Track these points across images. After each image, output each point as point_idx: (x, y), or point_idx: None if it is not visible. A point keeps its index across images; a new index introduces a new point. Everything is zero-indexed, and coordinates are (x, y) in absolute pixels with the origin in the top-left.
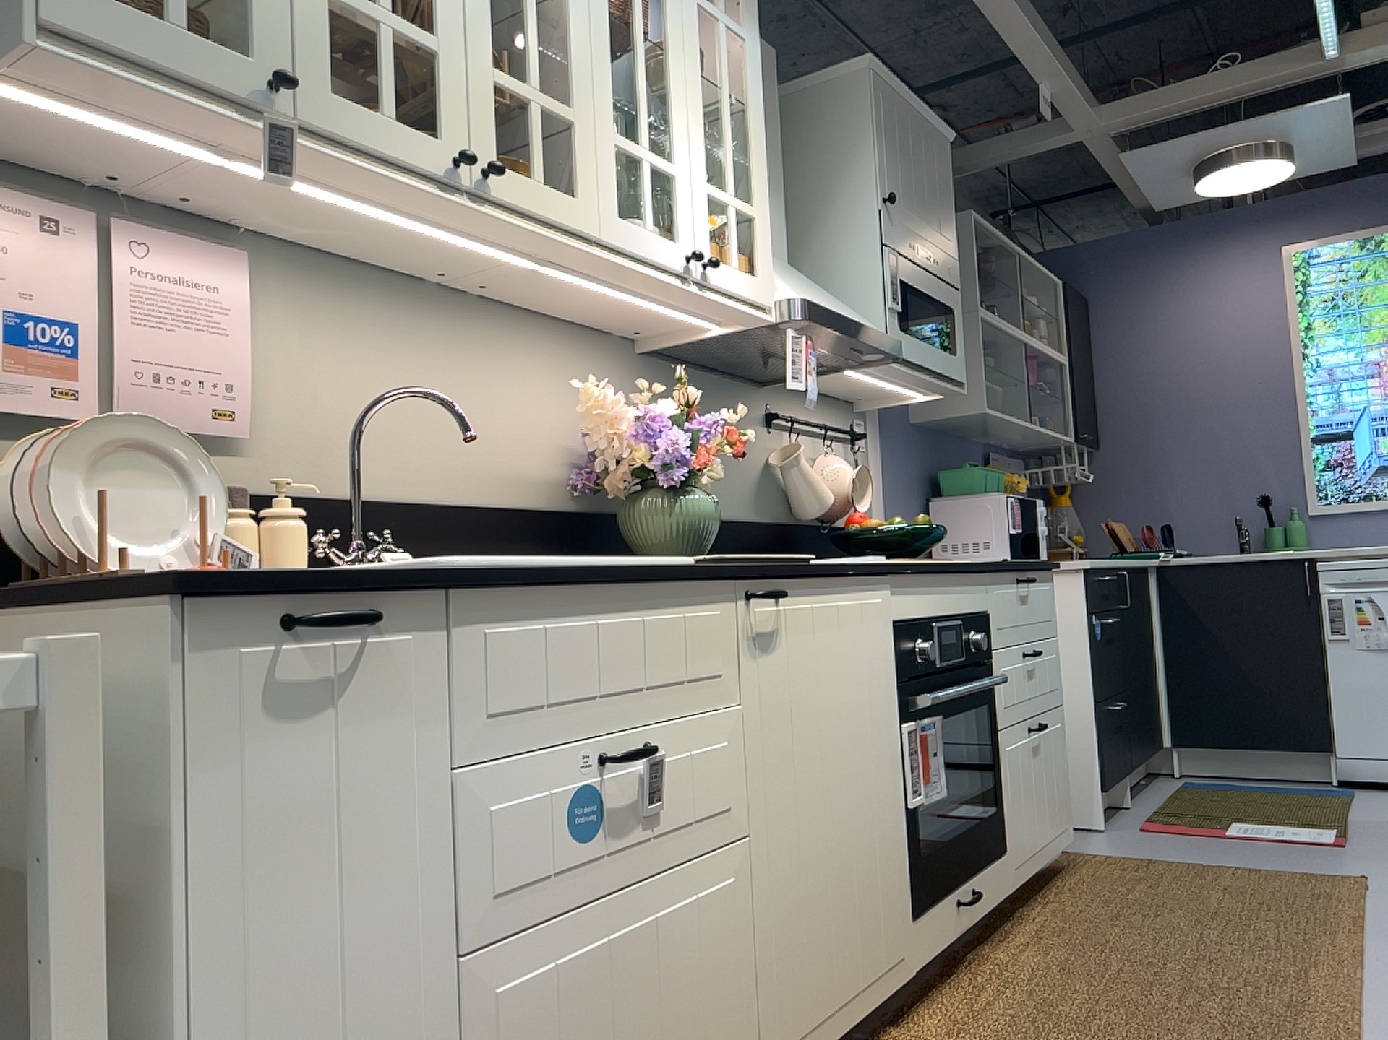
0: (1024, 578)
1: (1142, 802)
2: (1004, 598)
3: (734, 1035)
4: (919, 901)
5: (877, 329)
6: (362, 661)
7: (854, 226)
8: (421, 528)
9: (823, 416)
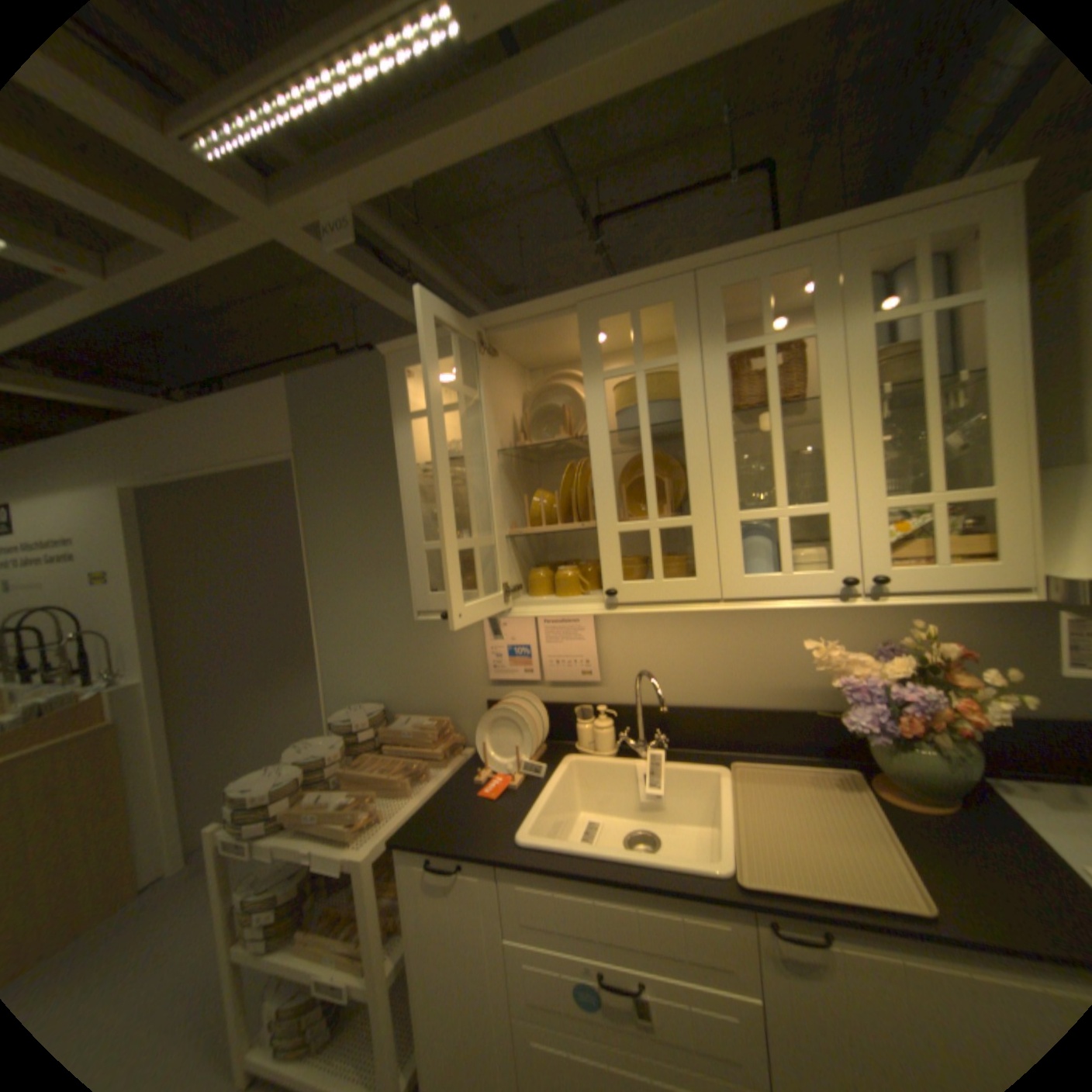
0: None
1: None
2: None
3: None
4: None
5: None
6: (459, 885)
7: None
8: (704, 722)
9: None
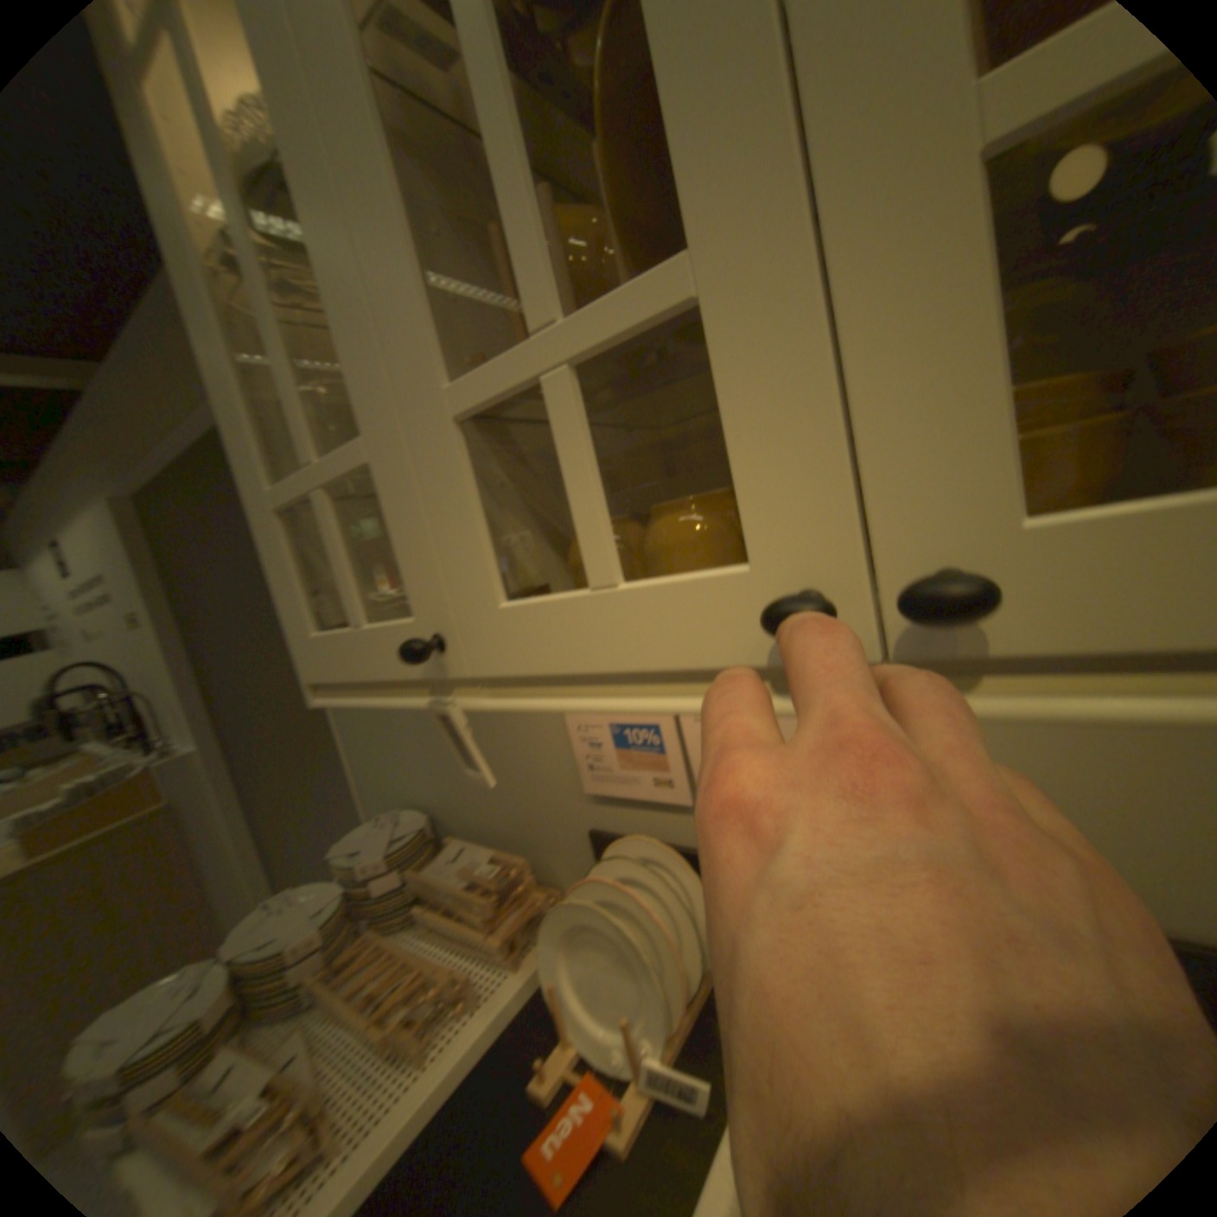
0: None
1: None
2: None
3: None
4: None
5: None
6: None
7: None
8: None
9: None
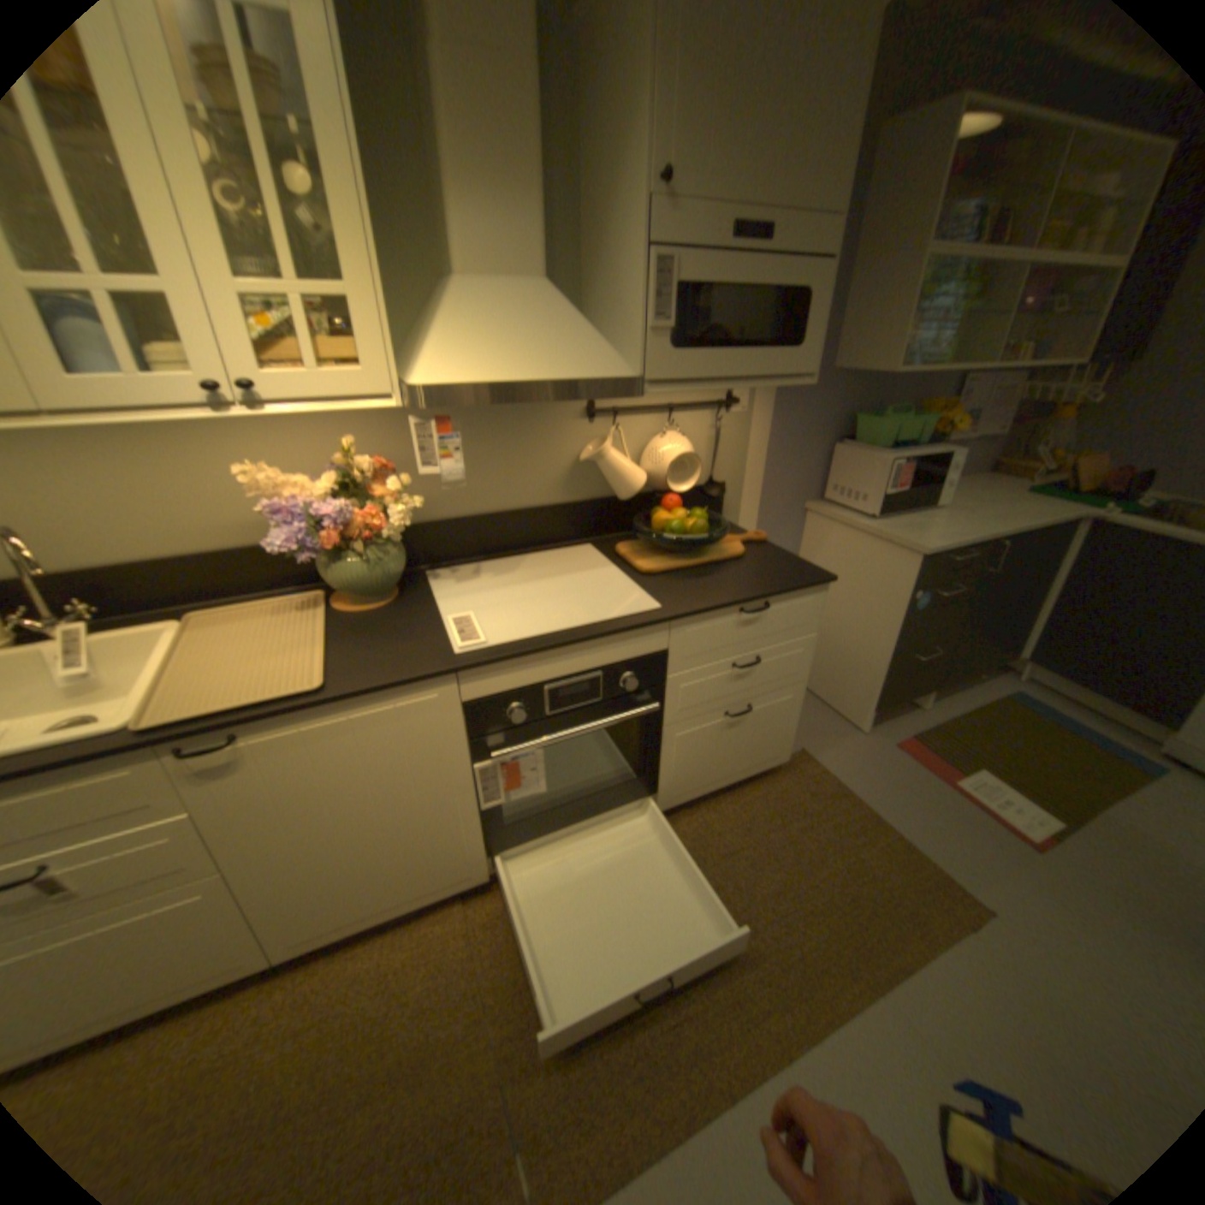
0: (751, 607)
1: (945, 709)
2: (700, 632)
3: (223, 952)
4: (497, 848)
5: (596, 369)
6: None
7: (630, 211)
8: (146, 576)
9: (675, 391)
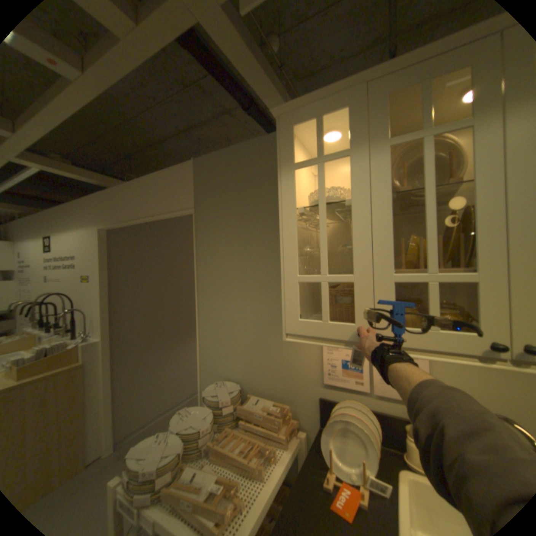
0: None
1: None
2: None
3: None
4: None
5: None
6: None
7: None
8: None
9: None
